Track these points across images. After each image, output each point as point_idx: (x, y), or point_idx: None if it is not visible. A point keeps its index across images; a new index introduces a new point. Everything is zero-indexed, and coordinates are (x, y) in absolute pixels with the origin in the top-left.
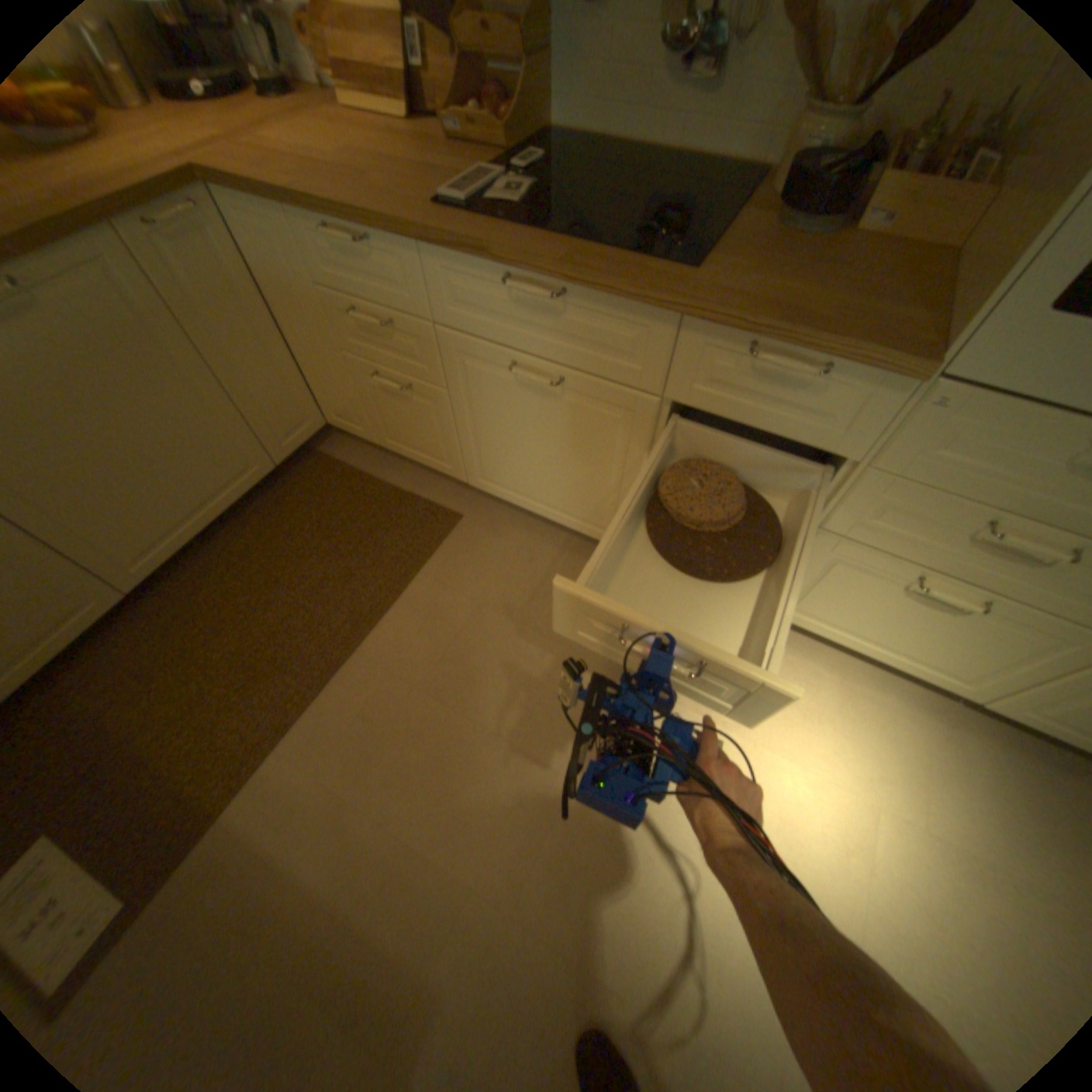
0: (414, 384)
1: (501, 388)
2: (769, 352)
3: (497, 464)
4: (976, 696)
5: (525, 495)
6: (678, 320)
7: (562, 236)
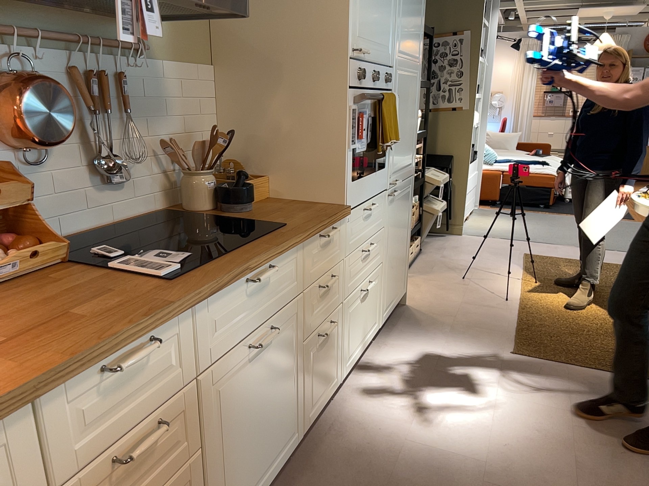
0: (171, 484)
1: (241, 381)
2: (329, 233)
3: (237, 477)
4: (378, 325)
5: (254, 482)
6: (300, 246)
7: (244, 245)
